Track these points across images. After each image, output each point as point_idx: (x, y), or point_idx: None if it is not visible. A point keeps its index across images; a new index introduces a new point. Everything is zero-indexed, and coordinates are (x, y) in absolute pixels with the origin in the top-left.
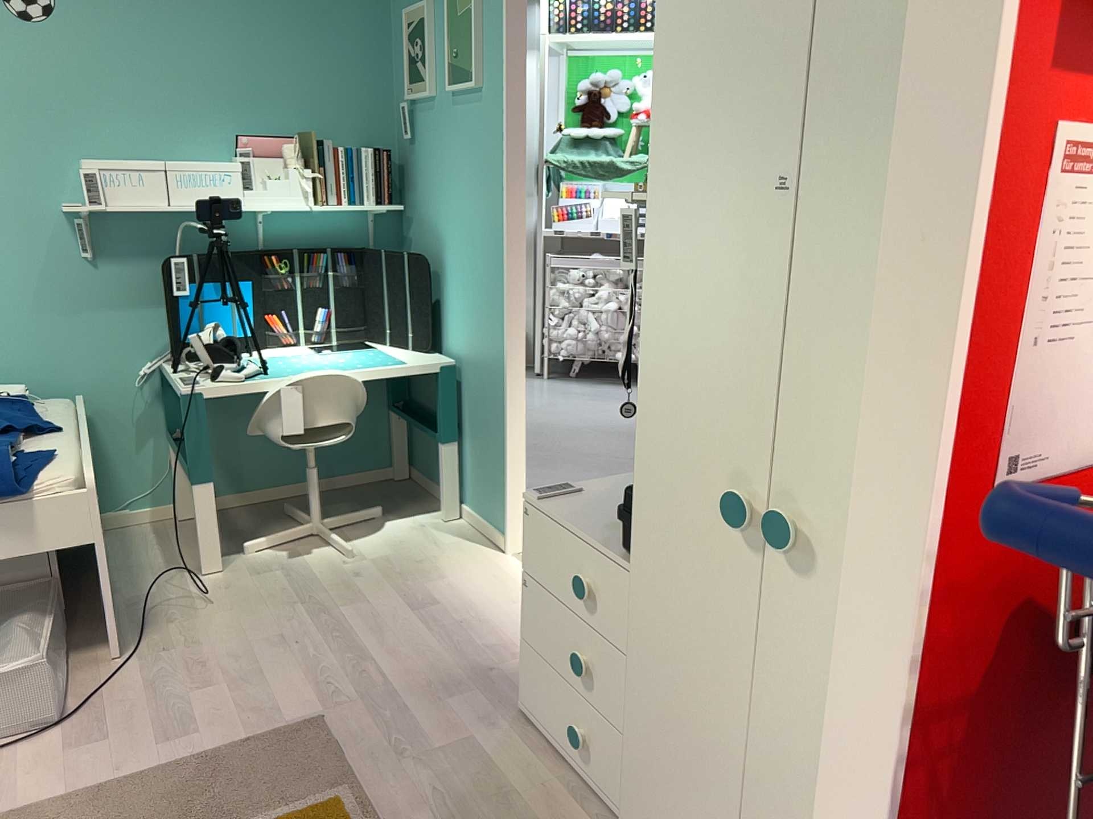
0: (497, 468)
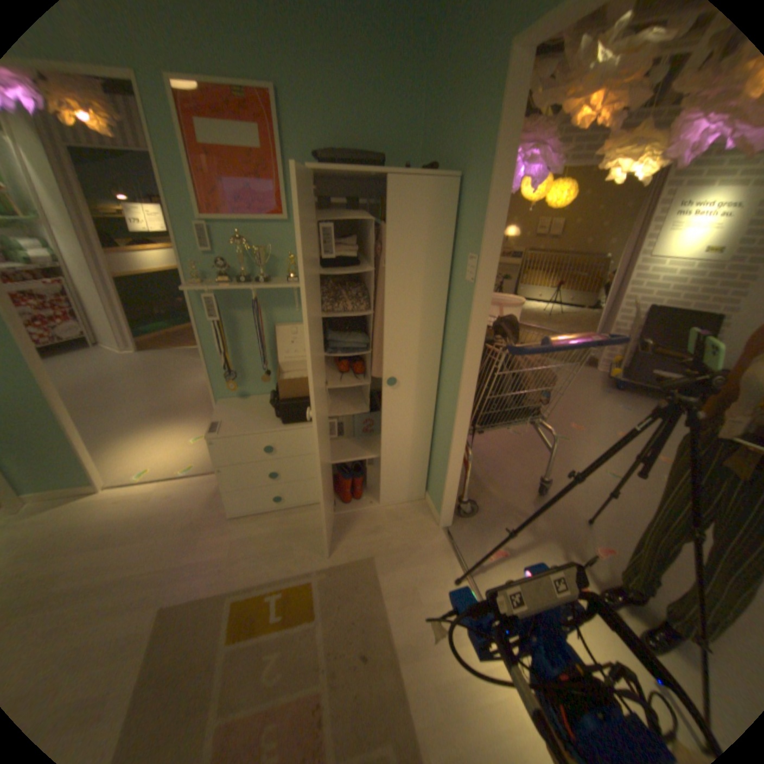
0: (61, 456)
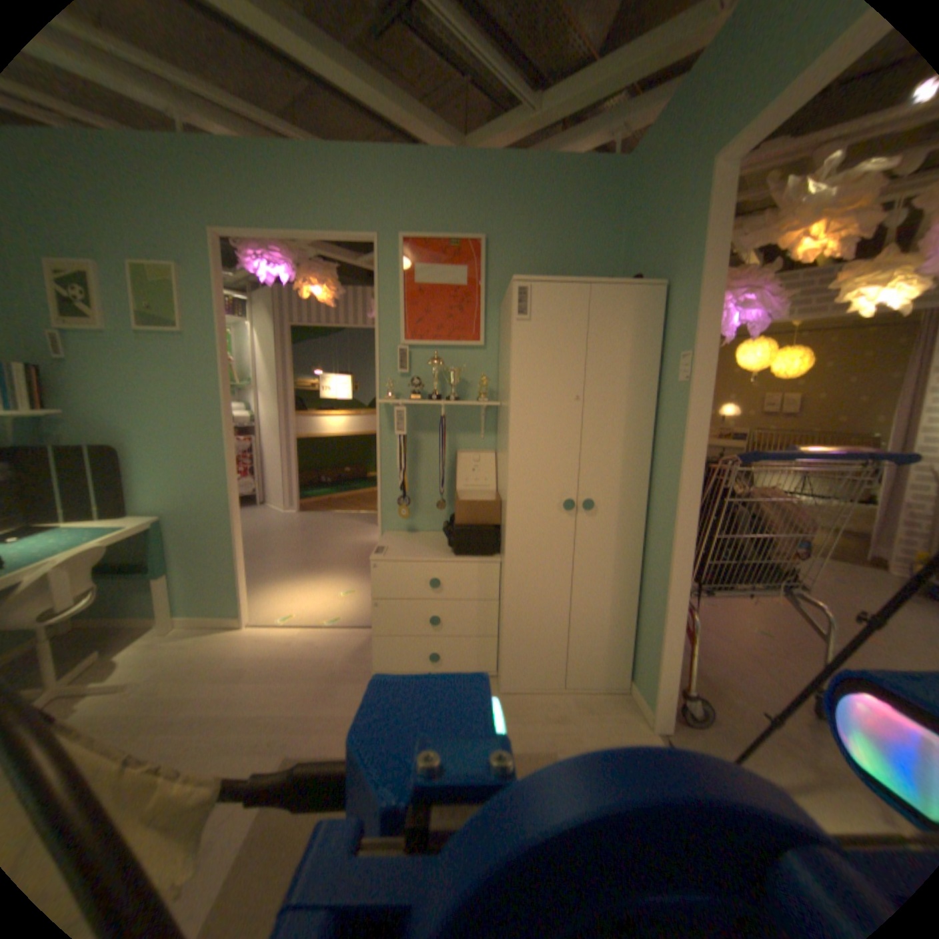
0: (221, 578)
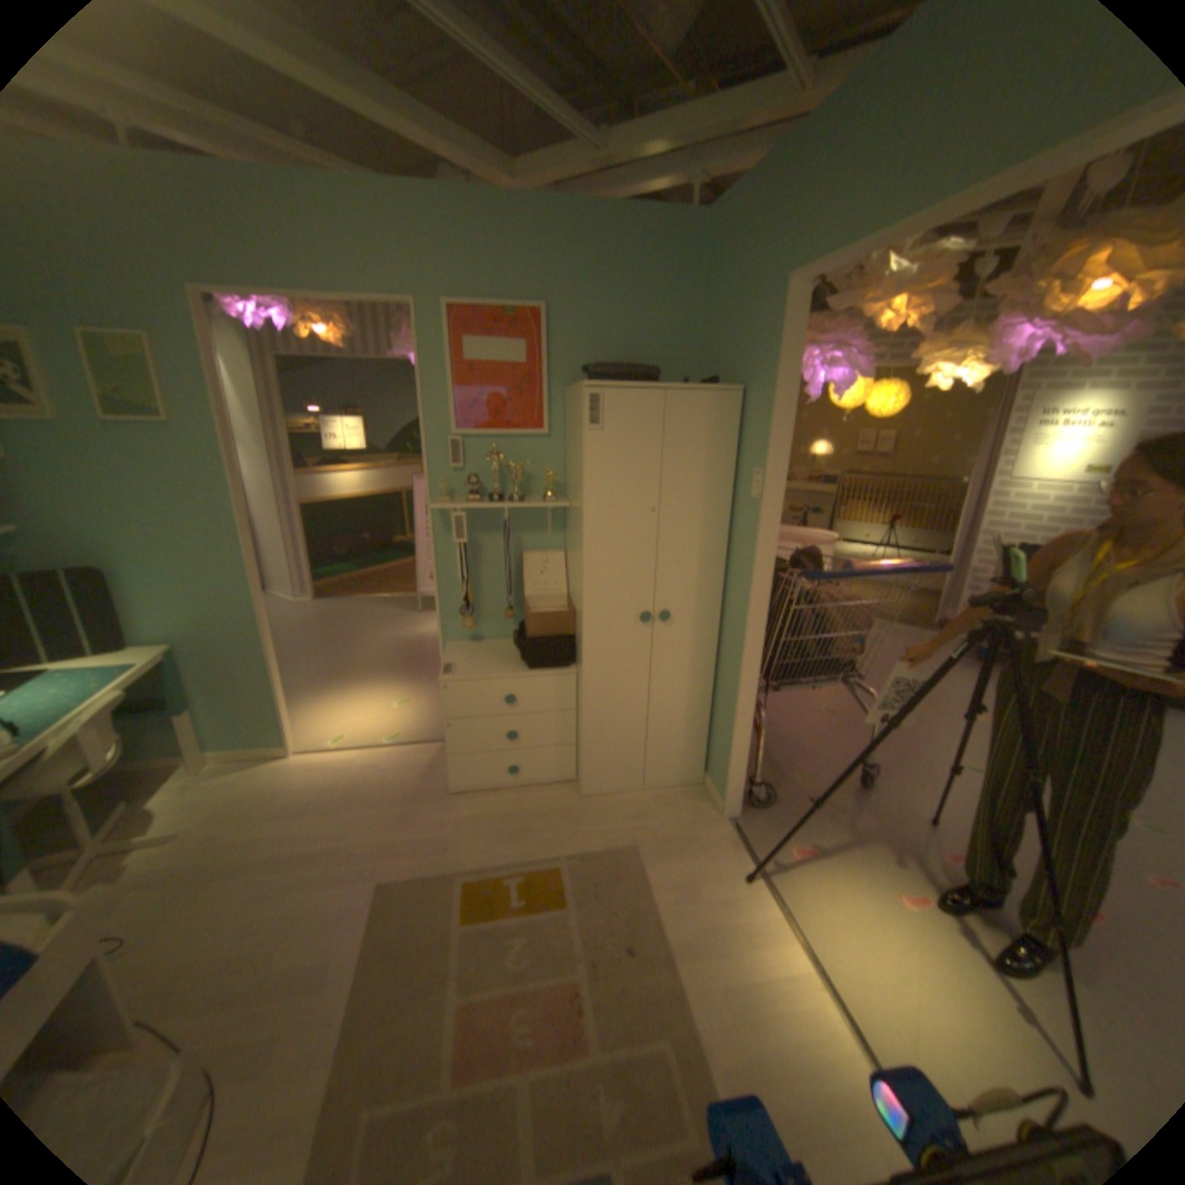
0: (257, 706)
